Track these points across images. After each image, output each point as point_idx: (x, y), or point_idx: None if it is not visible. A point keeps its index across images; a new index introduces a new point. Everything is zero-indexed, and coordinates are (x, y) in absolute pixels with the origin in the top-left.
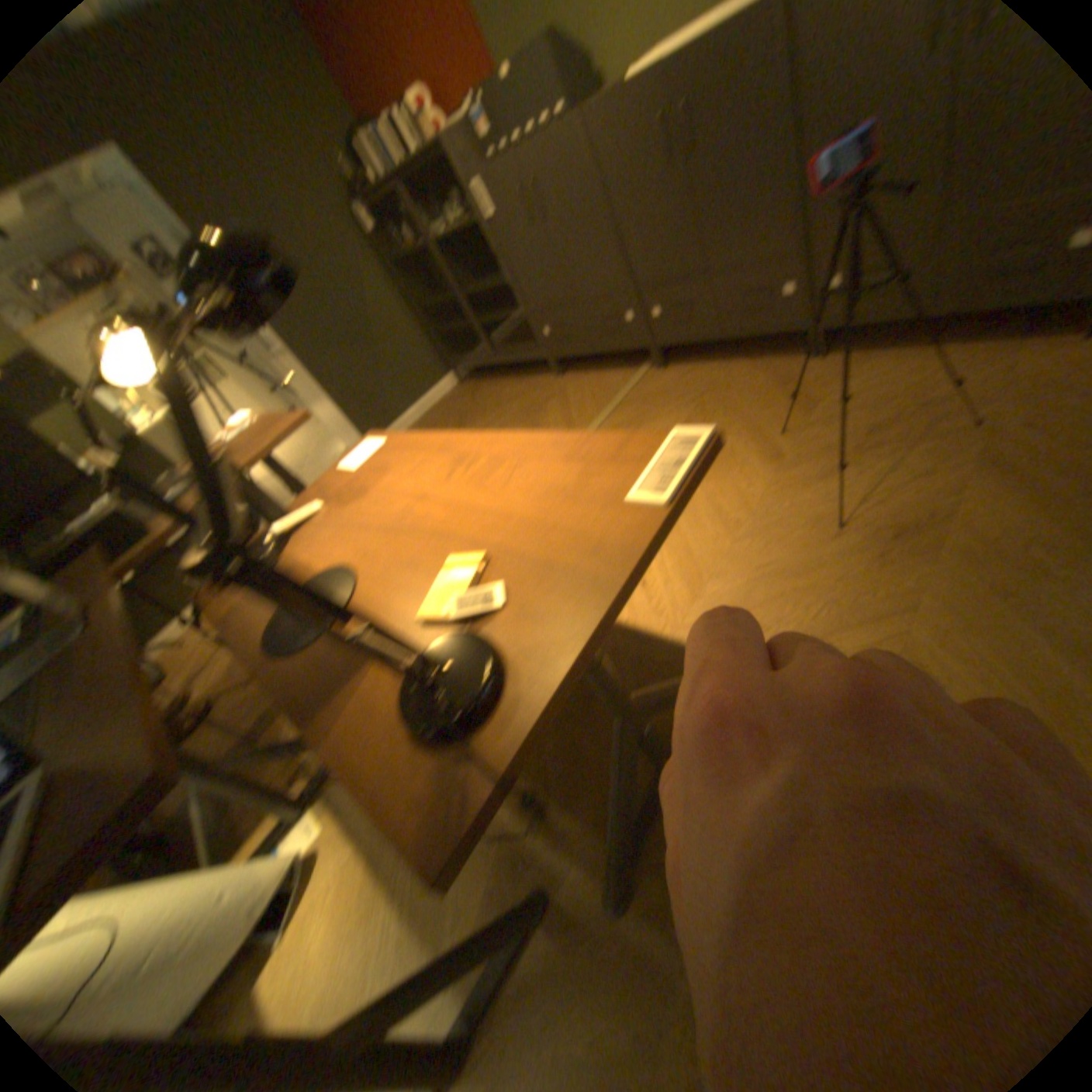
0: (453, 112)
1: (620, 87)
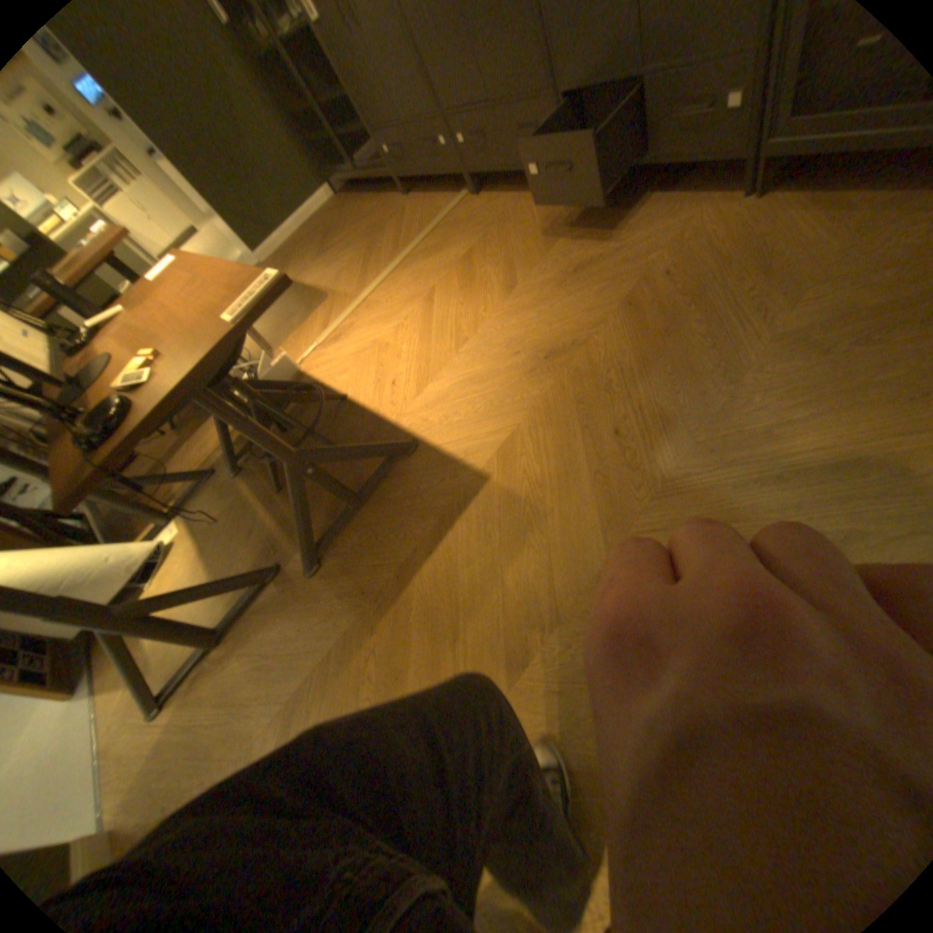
0: None
1: None
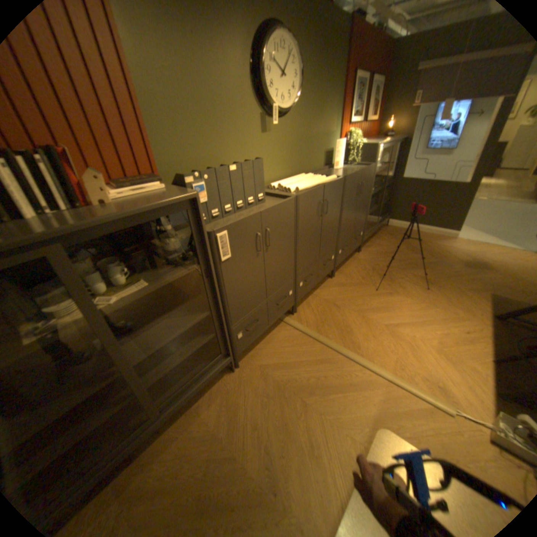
0: (130, 186)
1: (312, 192)
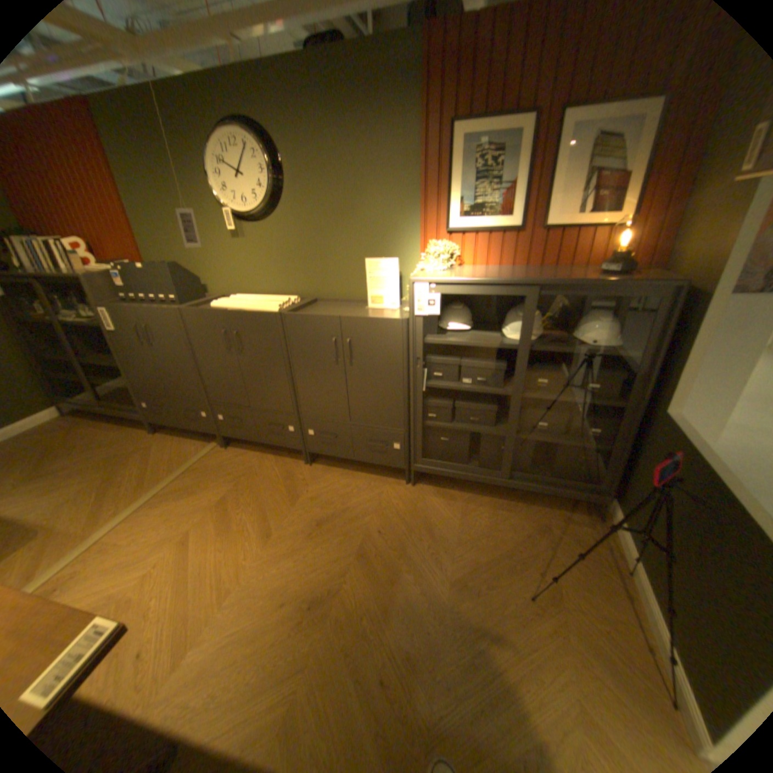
0: (99, 264)
1: (202, 312)
